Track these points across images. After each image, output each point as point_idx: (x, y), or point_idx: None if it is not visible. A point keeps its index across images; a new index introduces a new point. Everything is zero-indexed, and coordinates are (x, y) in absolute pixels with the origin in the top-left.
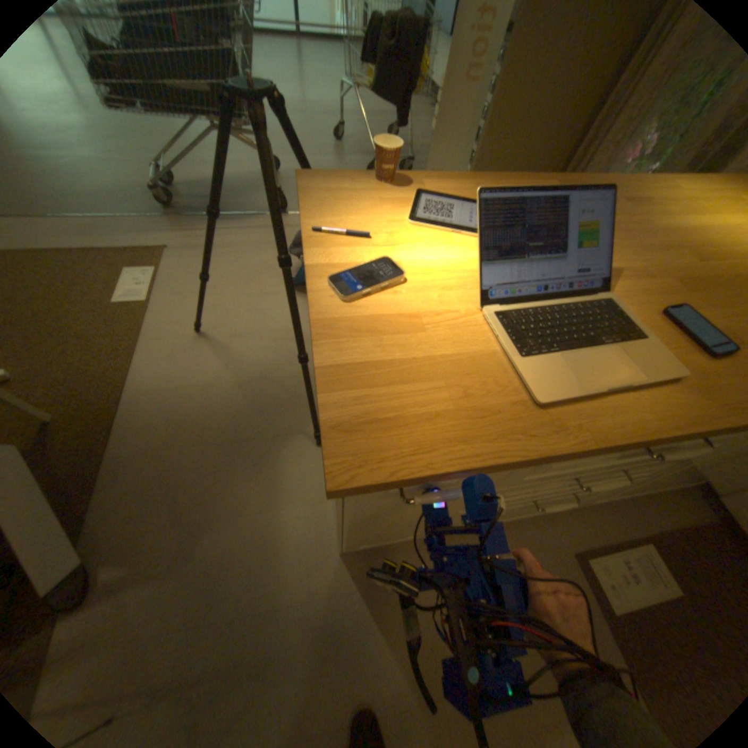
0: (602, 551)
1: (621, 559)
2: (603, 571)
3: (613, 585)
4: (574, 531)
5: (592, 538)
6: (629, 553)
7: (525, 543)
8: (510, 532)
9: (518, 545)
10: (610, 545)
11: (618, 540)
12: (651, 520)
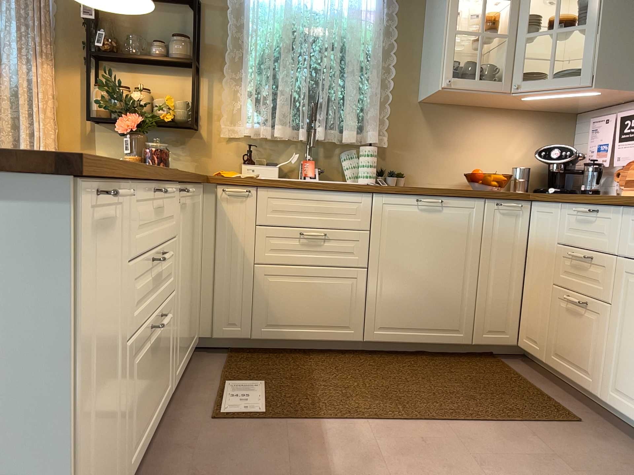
0: (214, 406)
1: (224, 399)
2: (228, 410)
3: (240, 409)
4: (189, 416)
5: (201, 409)
6: (223, 394)
7: (179, 448)
8: (162, 456)
9: (177, 454)
10: (212, 401)
11: (211, 396)
12: (206, 378)
